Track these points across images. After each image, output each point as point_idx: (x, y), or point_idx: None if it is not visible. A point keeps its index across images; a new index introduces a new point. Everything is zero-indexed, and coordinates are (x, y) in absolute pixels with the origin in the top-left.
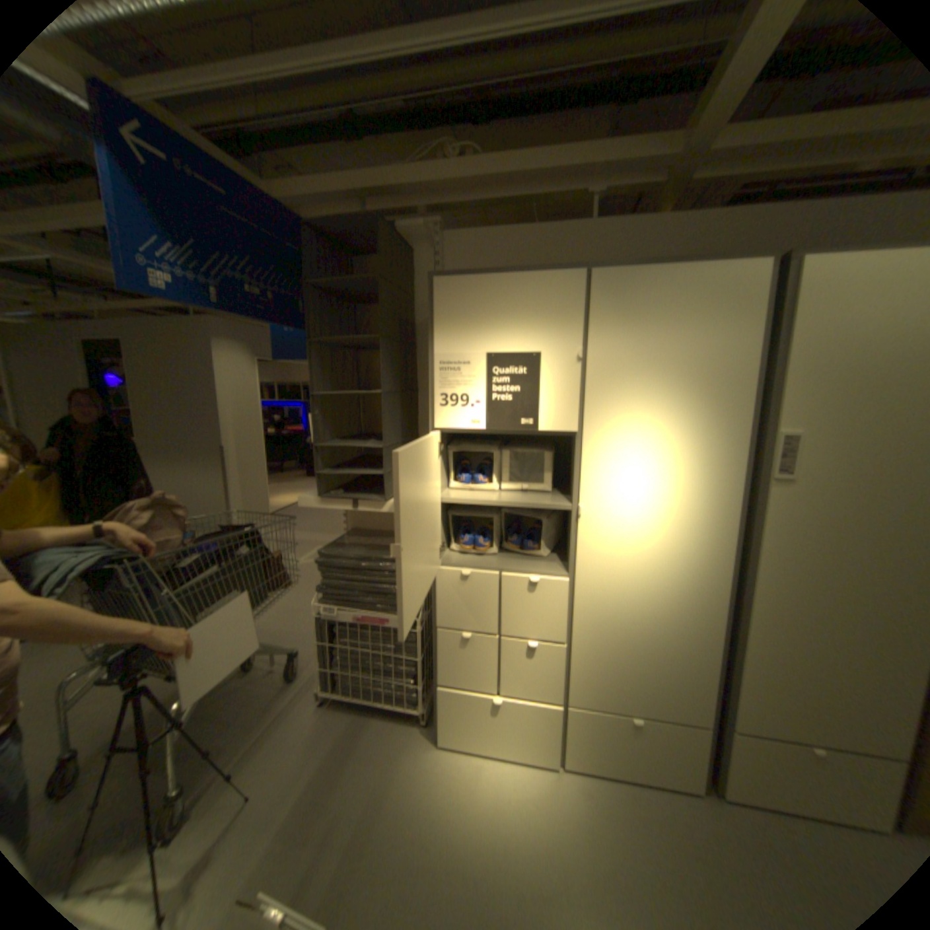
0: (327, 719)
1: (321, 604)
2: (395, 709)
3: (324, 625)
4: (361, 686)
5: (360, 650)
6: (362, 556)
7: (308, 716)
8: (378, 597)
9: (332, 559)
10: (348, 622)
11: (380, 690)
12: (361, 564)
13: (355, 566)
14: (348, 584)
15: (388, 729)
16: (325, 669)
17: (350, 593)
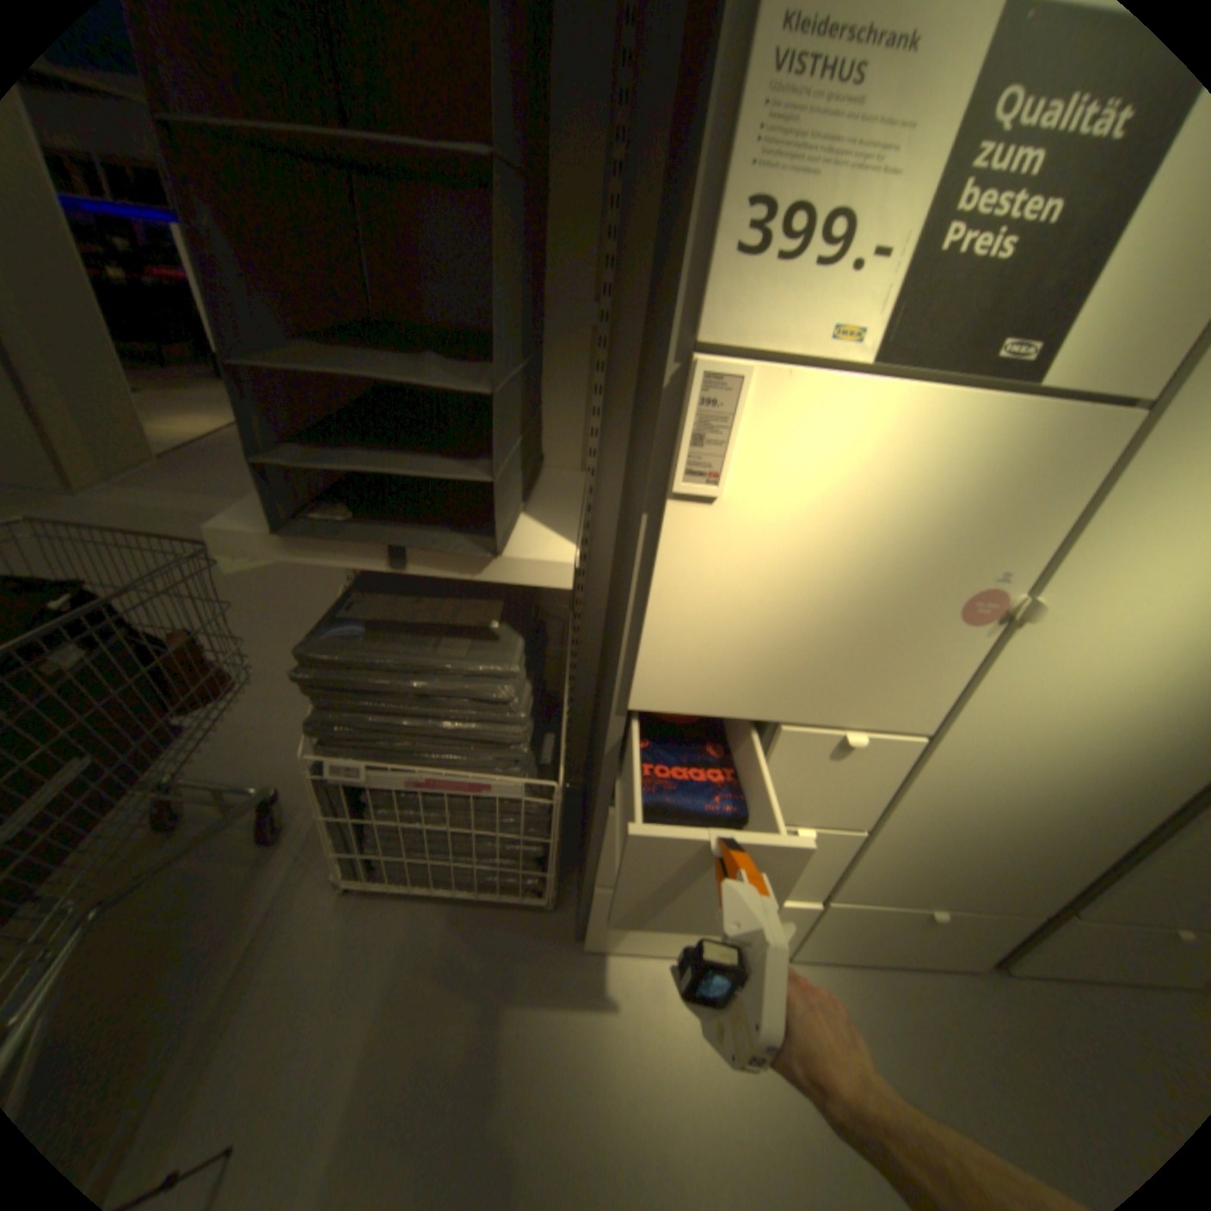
0: (365, 920)
1: (322, 757)
2: (499, 900)
3: (335, 789)
4: (430, 874)
5: (425, 827)
6: (417, 665)
7: (323, 919)
8: (465, 745)
9: (336, 670)
10: (393, 787)
11: (470, 878)
12: (417, 683)
13: (403, 688)
14: (388, 721)
15: (486, 922)
16: (348, 851)
17: (392, 737)
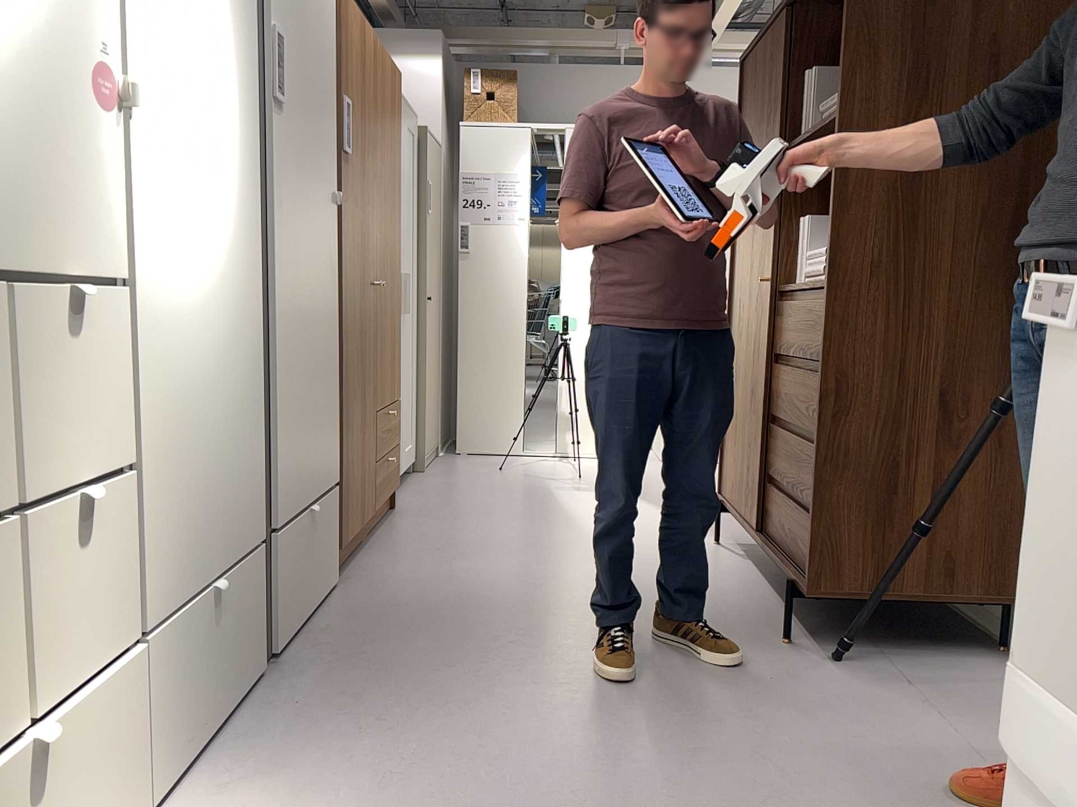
0: None
1: None
2: None
3: None
4: None
5: None
6: None
7: None
8: None
9: None
10: None
11: None
12: None
13: None
14: None
15: None
16: None
17: None
